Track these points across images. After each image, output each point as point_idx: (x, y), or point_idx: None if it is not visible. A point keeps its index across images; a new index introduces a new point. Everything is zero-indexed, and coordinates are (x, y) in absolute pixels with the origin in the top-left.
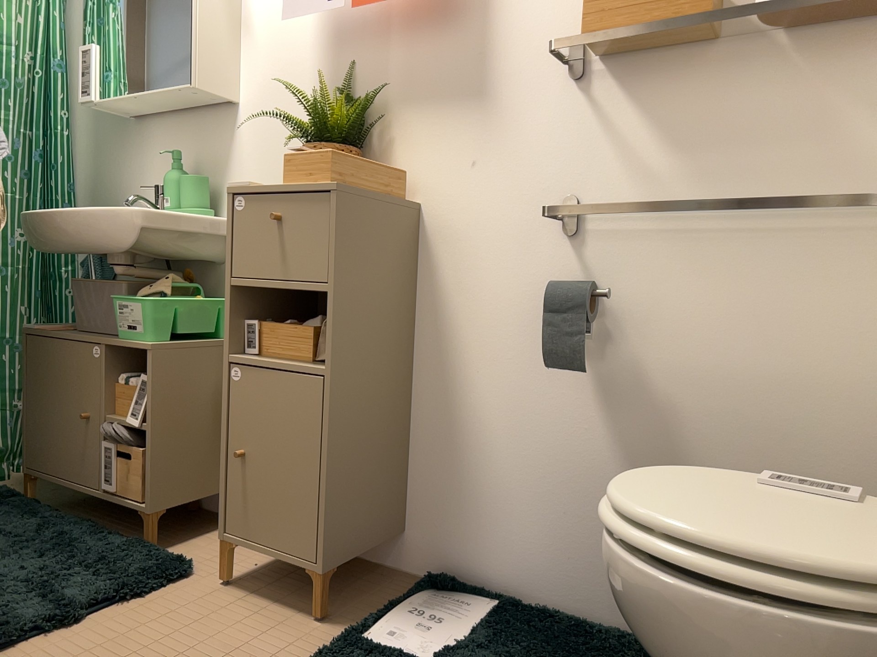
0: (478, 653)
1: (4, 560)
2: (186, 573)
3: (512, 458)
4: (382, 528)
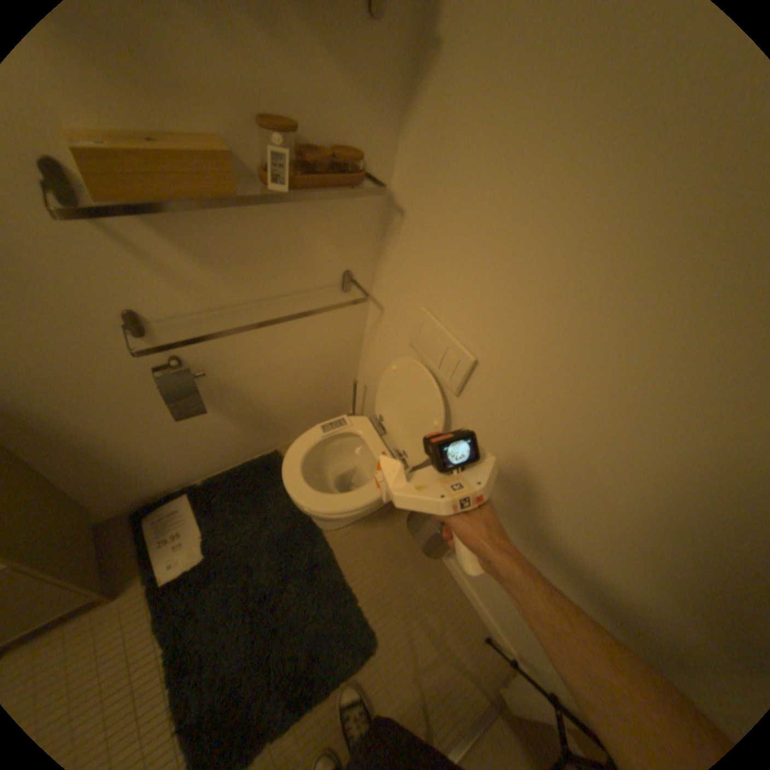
0: (215, 533)
1: None
2: None
3: (155, 448)
4: (87, 532)
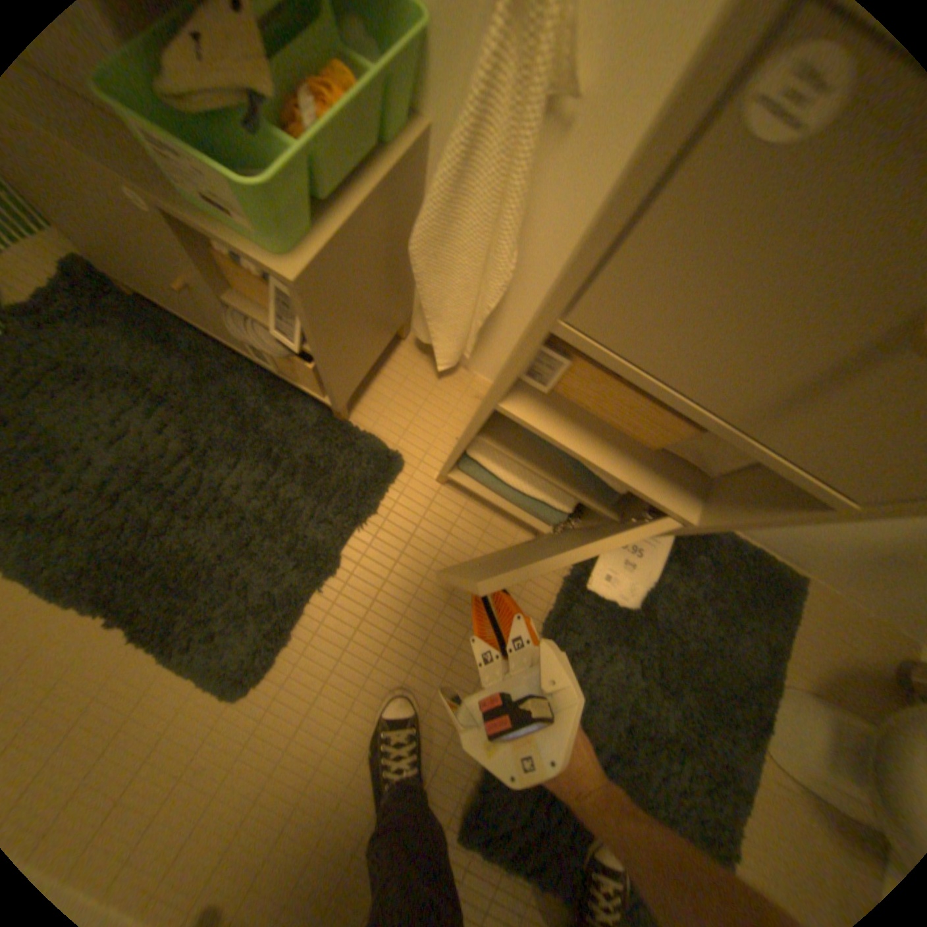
0: (678, 601)
1: (207, 473)
2: (404, 473)
3: None
4: None
